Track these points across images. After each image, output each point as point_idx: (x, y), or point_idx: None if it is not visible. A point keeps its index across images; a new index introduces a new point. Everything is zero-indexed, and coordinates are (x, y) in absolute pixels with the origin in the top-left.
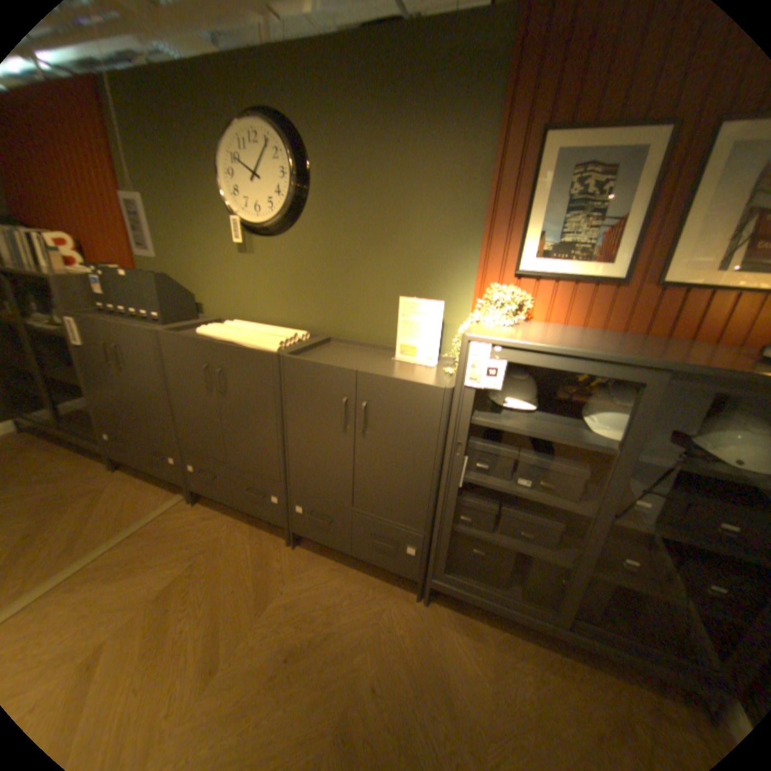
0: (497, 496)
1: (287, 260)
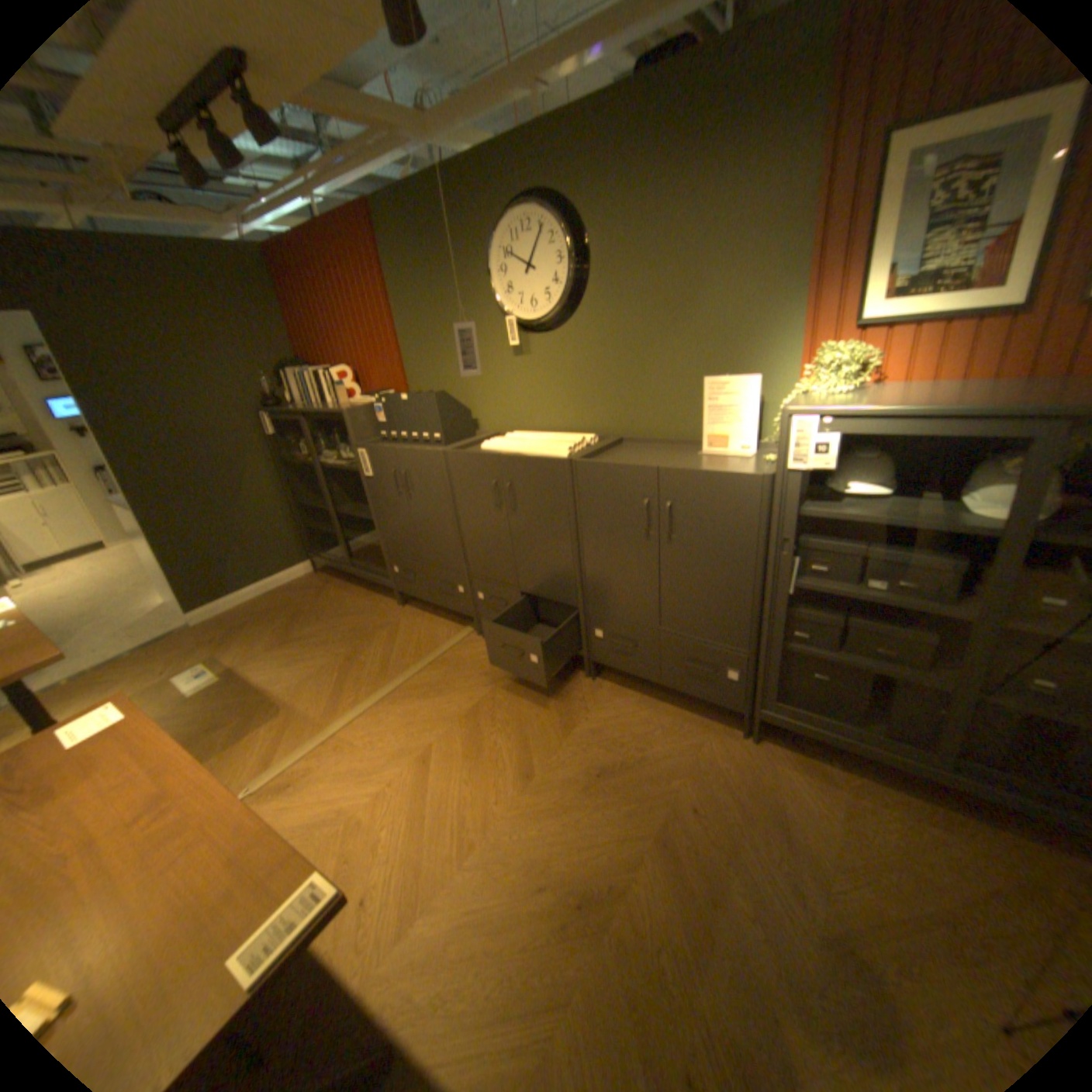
0: (843, 608)
1: (569, 356)
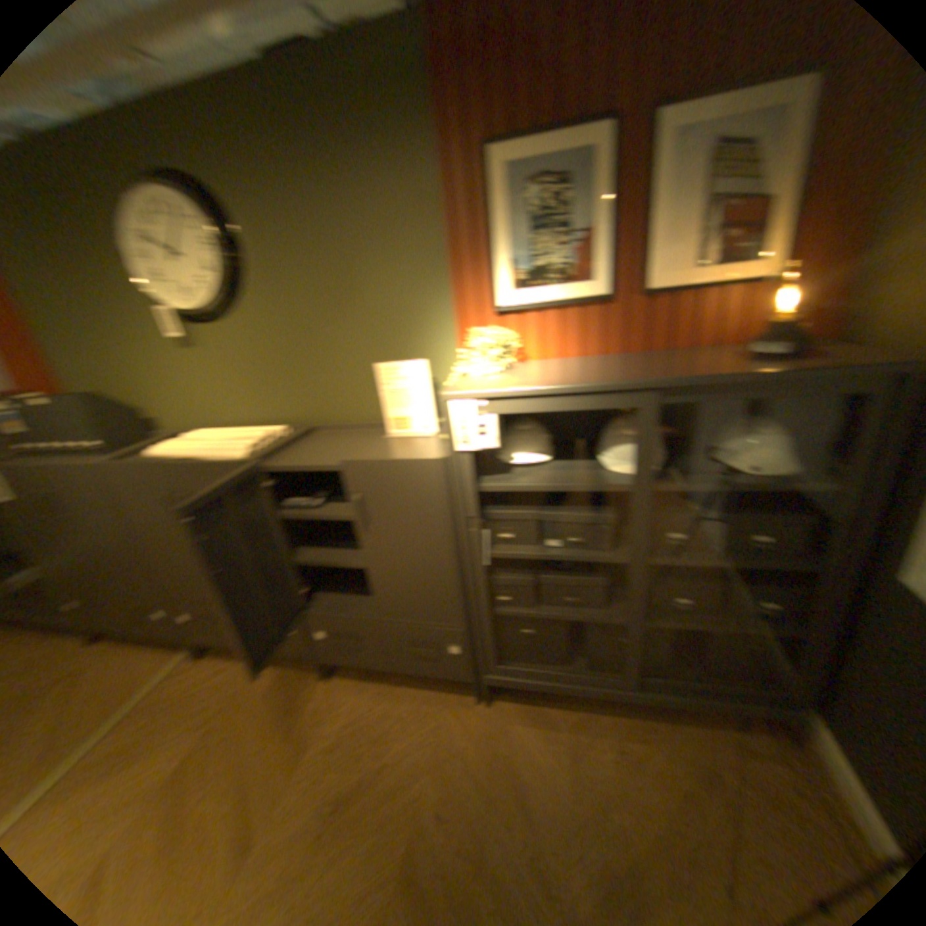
0: (530, 564)
1: (235, 346)
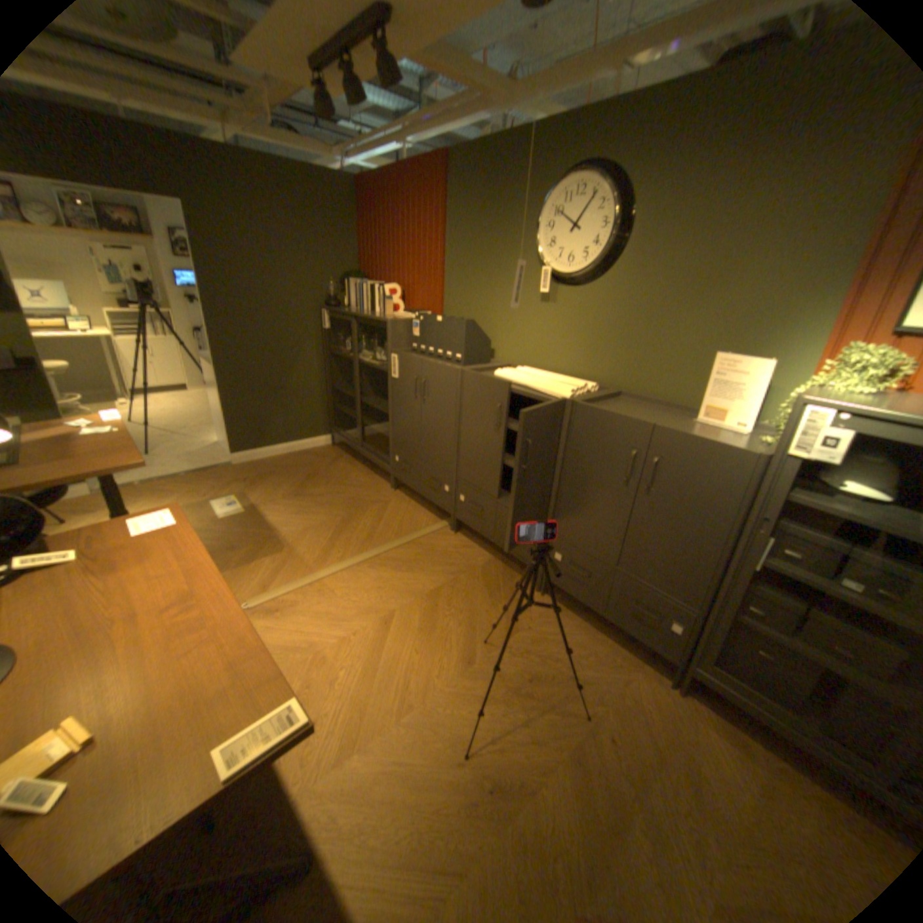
0: (810, 597)
1: (590, 310)
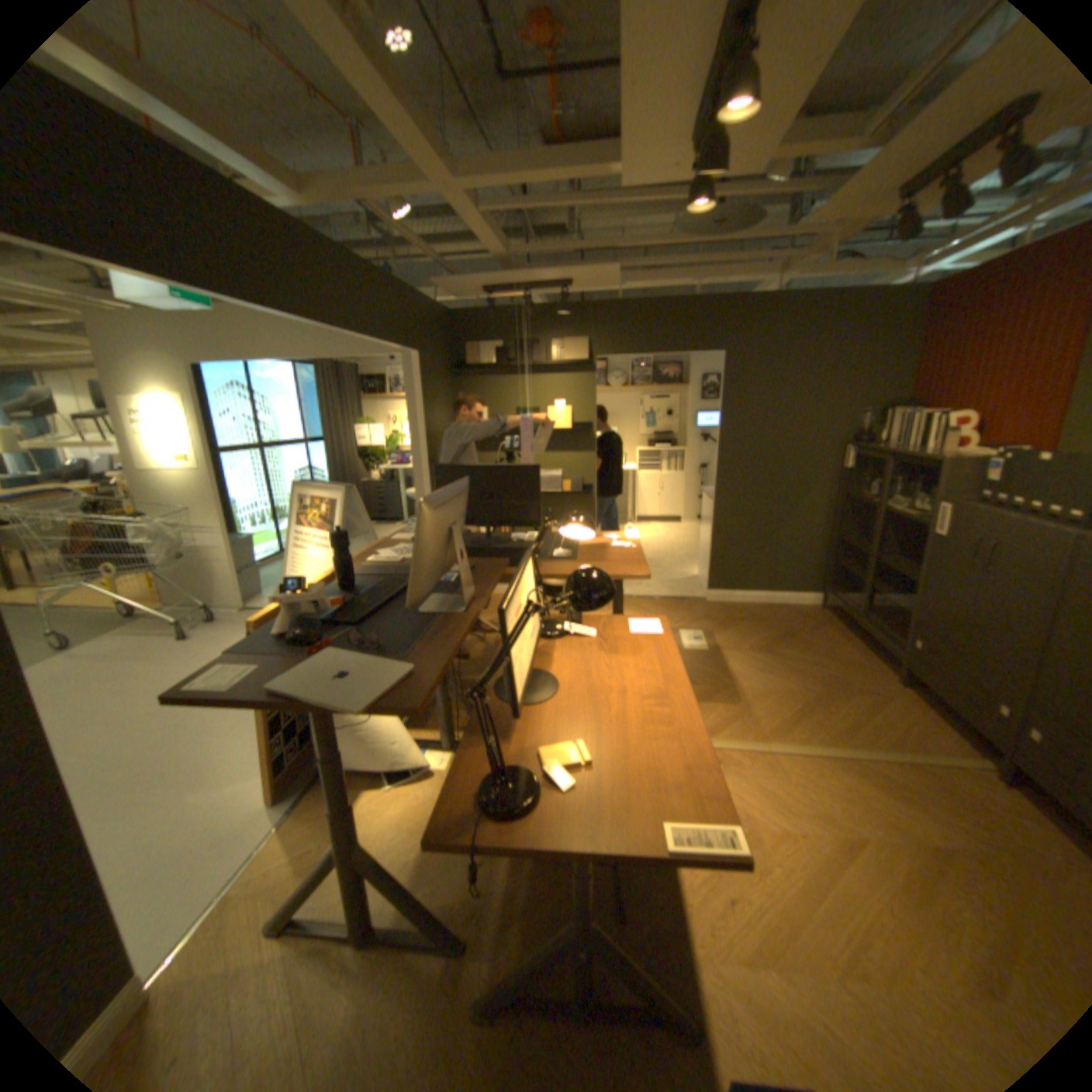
0: None
1: None
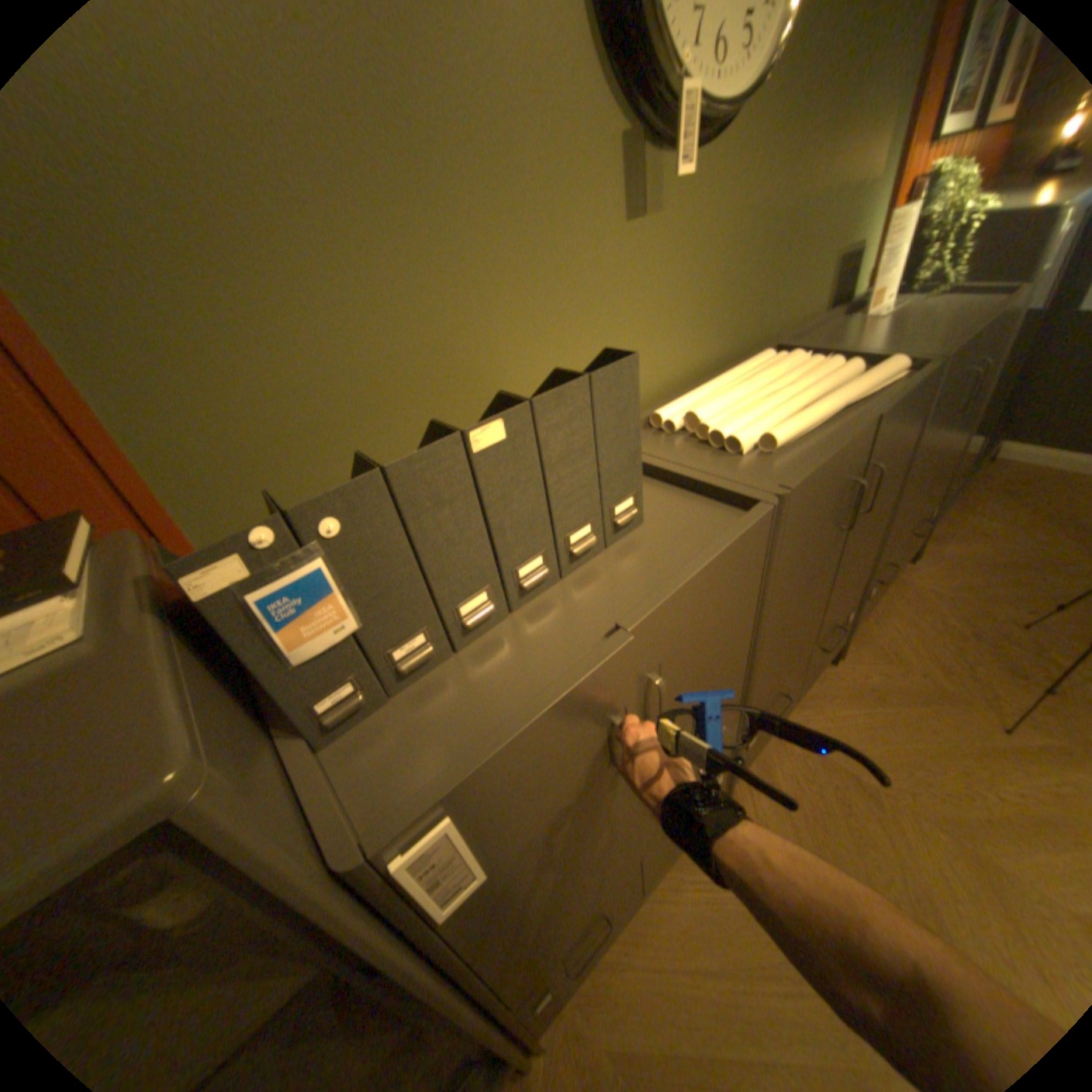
0: None
1: (725, 205)
